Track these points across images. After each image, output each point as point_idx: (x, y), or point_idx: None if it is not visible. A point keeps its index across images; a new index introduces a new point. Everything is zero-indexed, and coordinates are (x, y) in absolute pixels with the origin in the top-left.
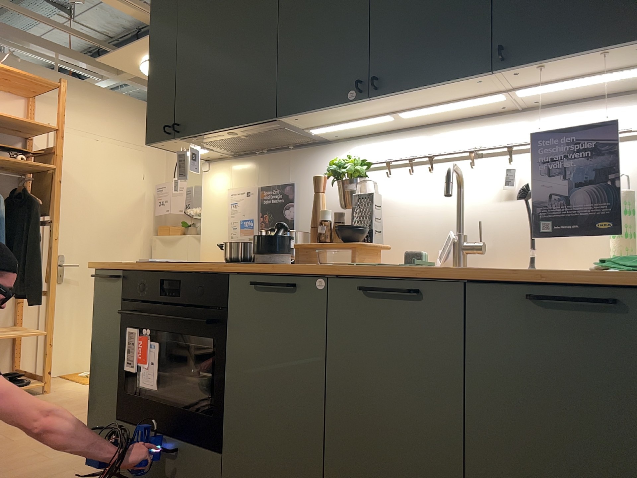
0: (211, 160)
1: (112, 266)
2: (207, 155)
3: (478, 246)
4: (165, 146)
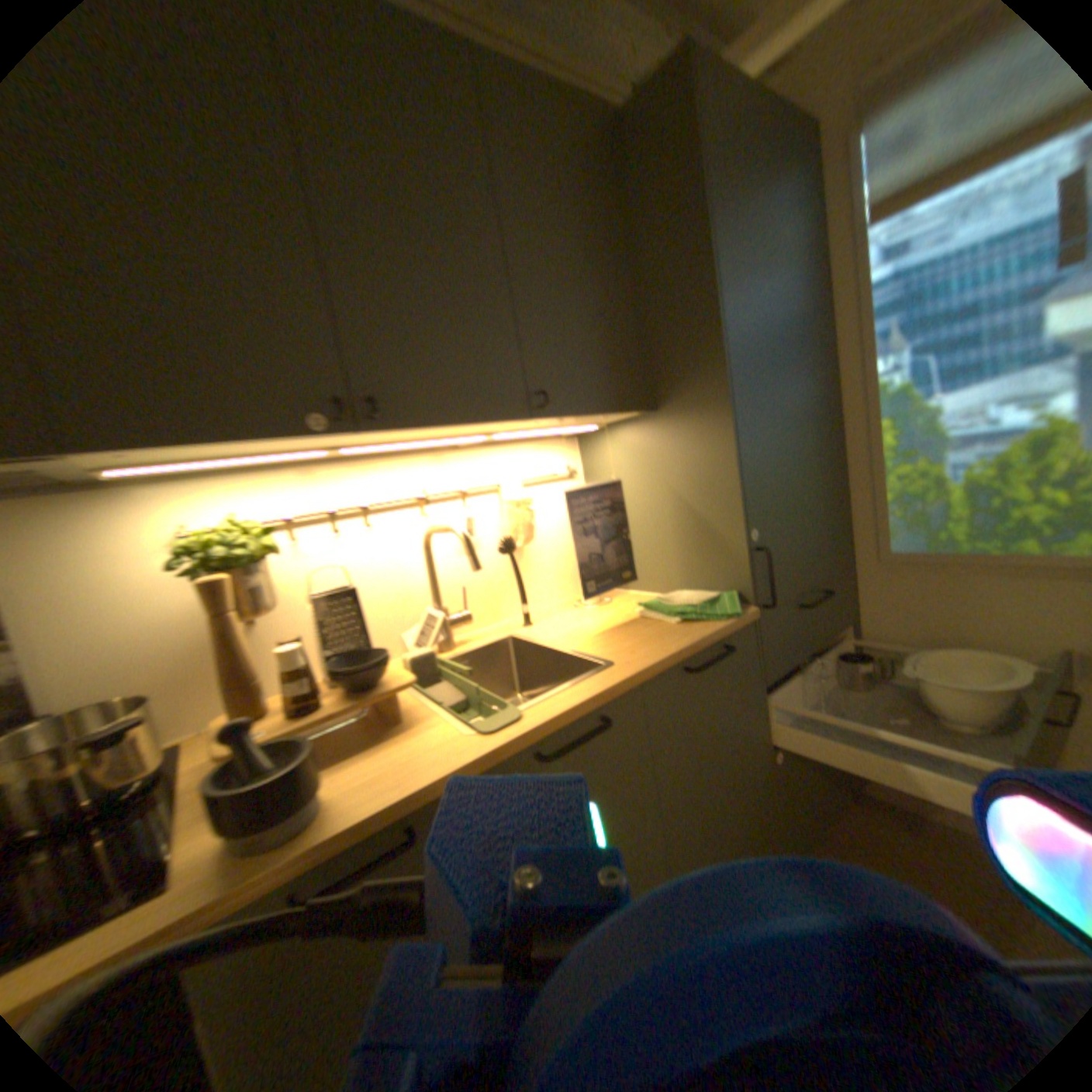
0: None
1: None
2: None
3: (466, 617)
4: None
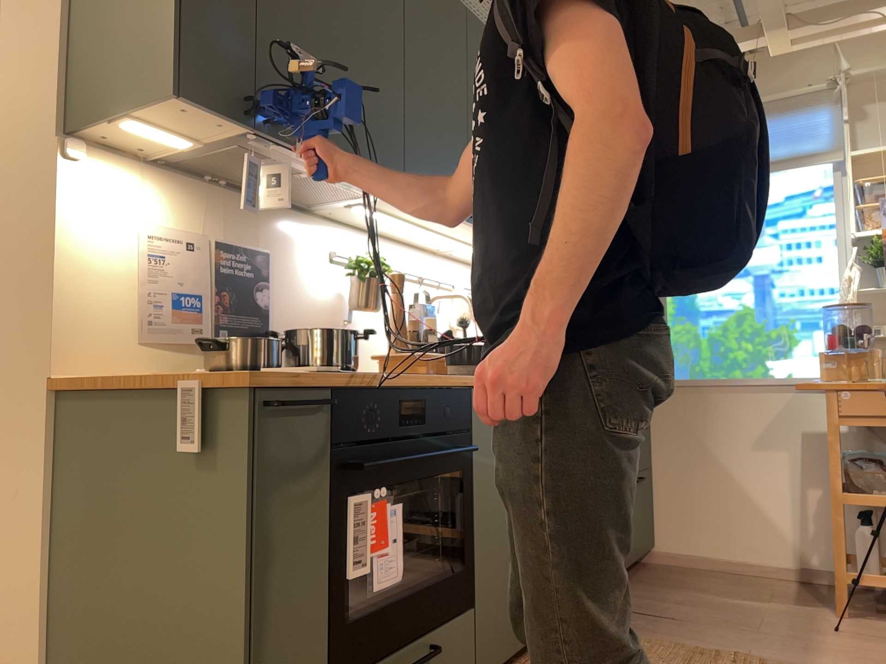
0: (84, 139)
1: (314, 382)
2: (115, 135)
3: None
4: (176, 111)
